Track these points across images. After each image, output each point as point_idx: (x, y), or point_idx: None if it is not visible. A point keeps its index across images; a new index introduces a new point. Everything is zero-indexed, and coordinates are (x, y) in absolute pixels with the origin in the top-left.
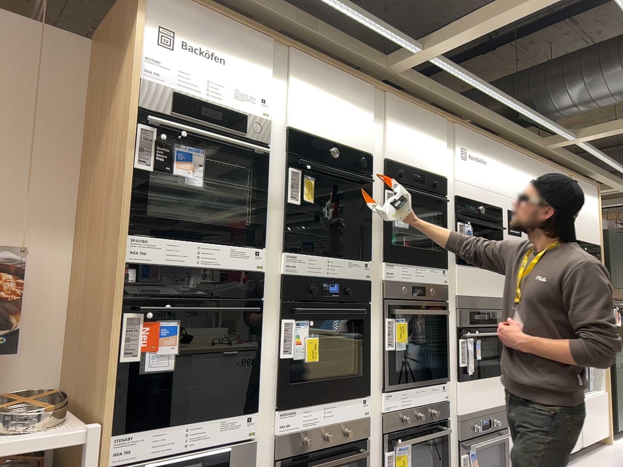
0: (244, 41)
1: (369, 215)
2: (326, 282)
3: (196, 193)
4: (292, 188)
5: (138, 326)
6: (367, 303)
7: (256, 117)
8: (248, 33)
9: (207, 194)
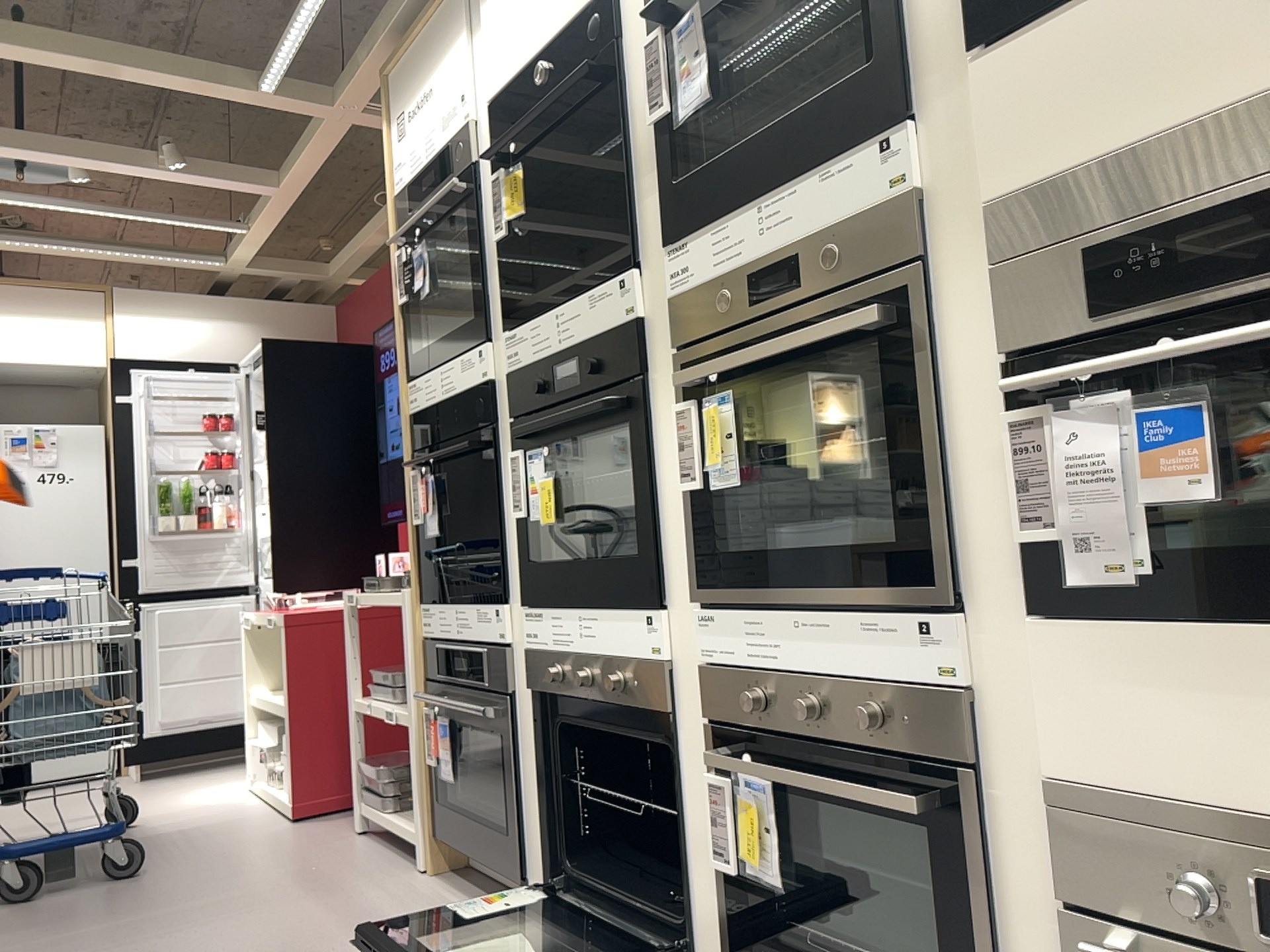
0: (435, 27)
1: (632, 139)
2: (560, 363)
3: (456, 295)
4: (492, 210)
5: (411, 491)
6: (638, 383)
7: (454, 132)
8: (432, 8)
9: (460, 289)
